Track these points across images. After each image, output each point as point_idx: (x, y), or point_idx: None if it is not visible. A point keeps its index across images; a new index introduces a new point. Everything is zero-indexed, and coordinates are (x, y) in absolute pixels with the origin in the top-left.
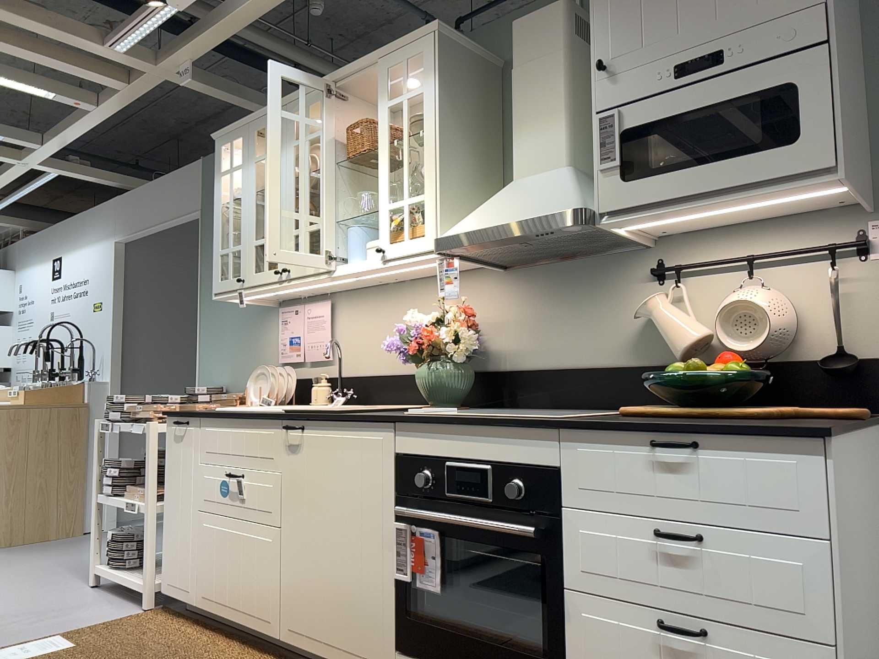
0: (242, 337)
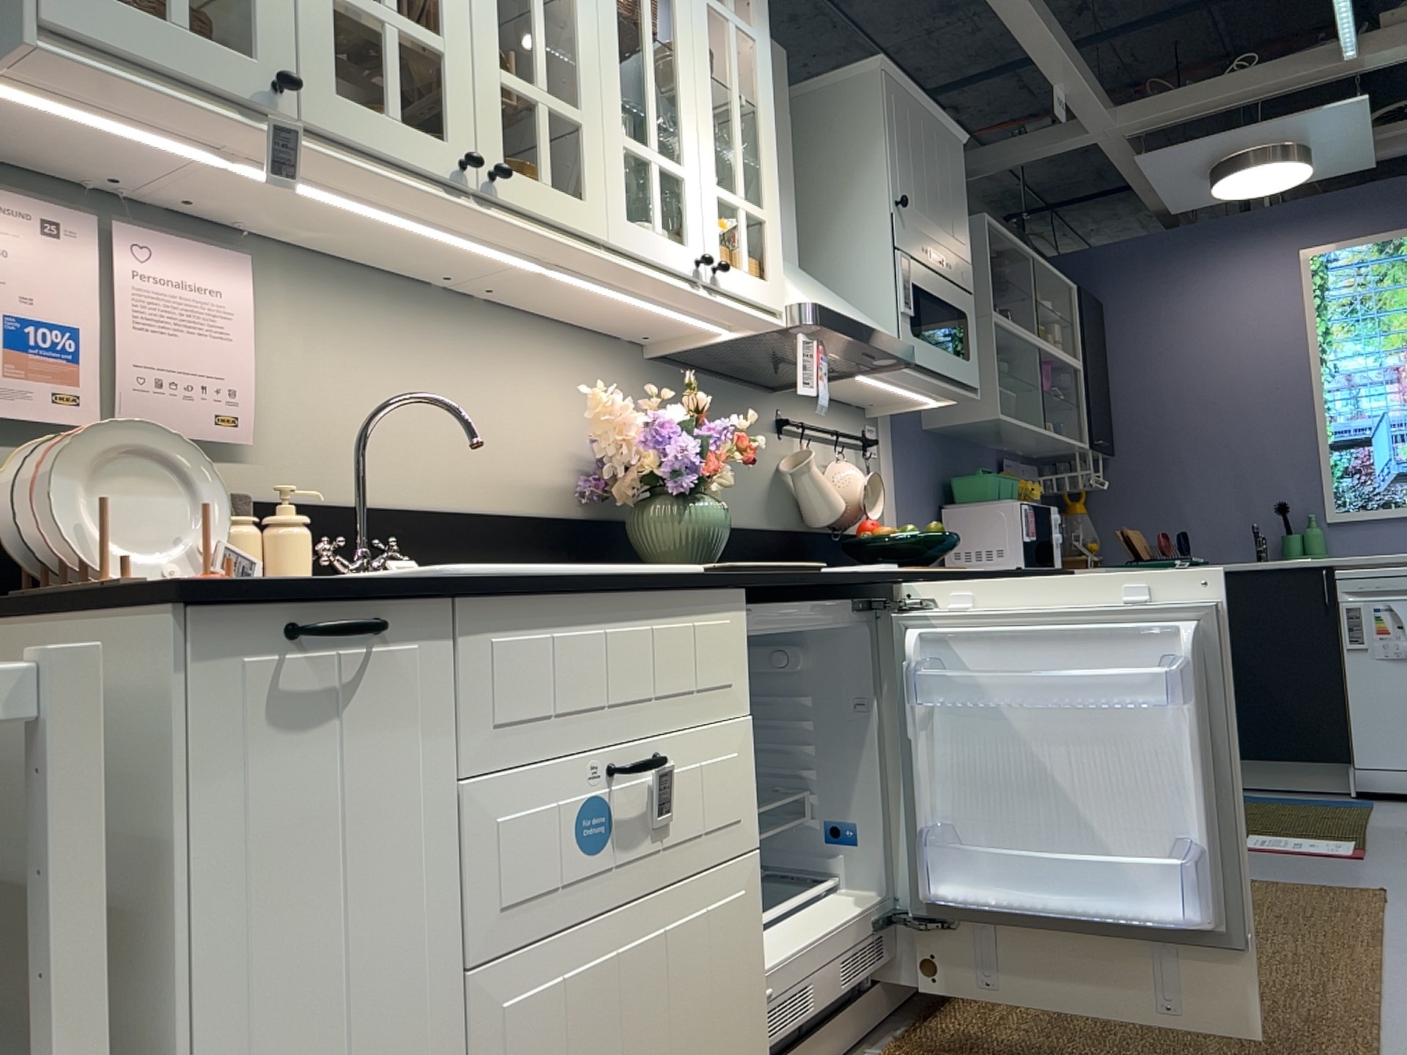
0: None
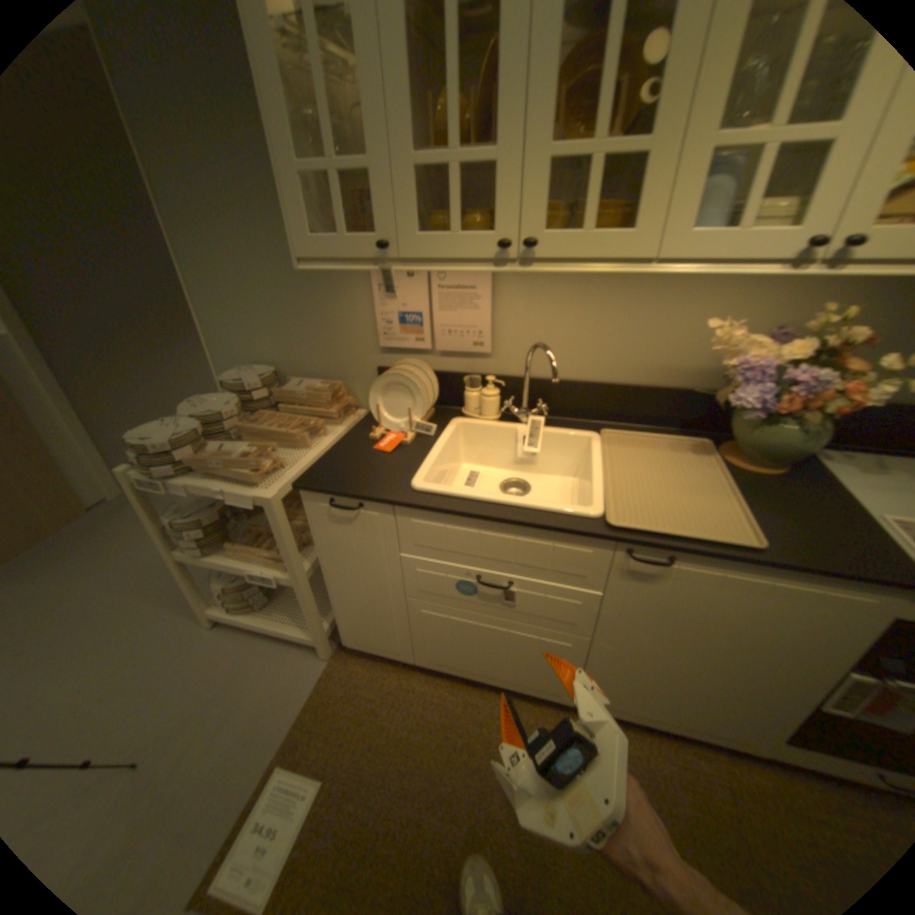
0: (287, 297)
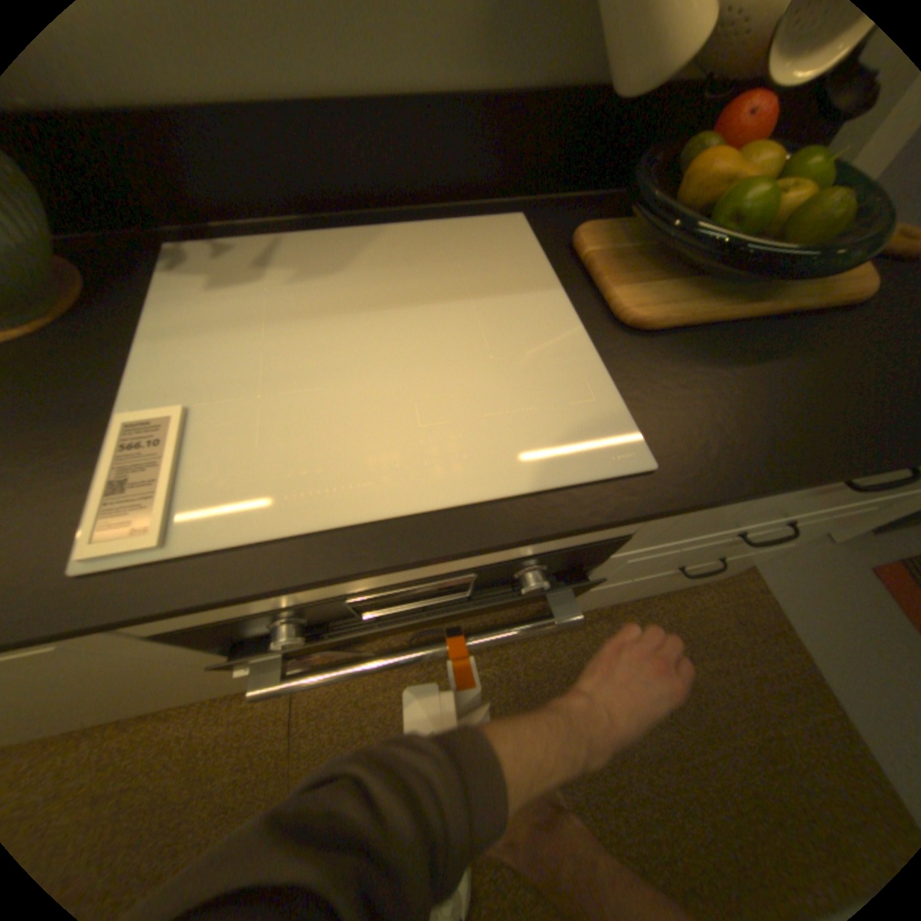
0: None
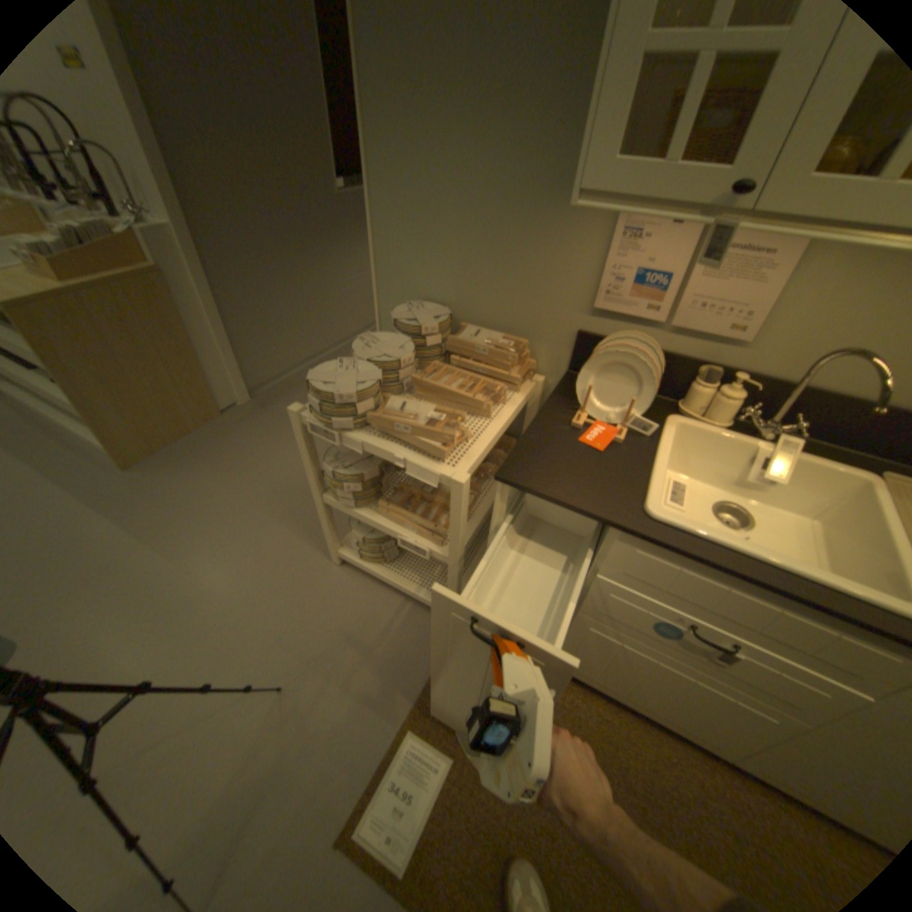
0: (489, 226)
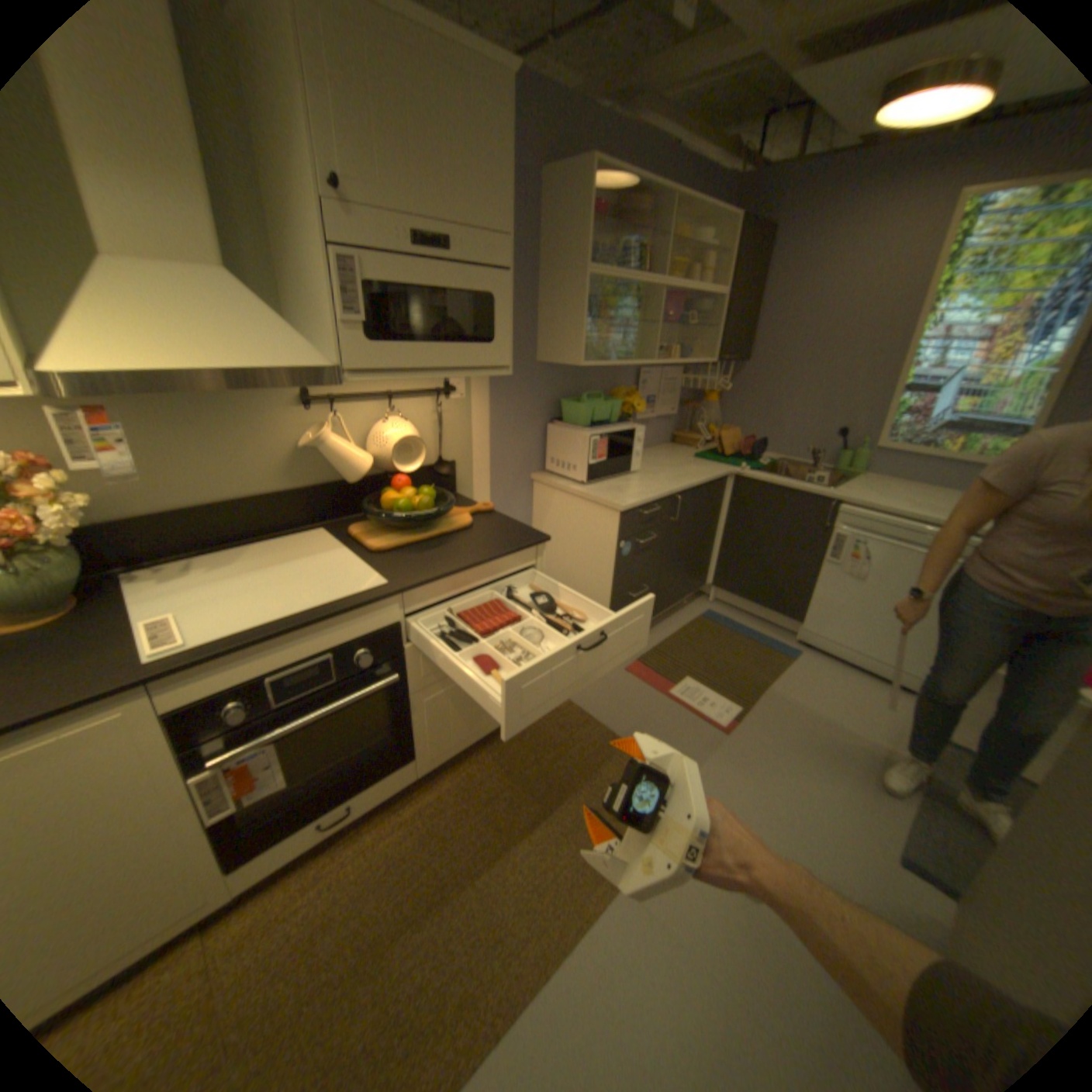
0: None
